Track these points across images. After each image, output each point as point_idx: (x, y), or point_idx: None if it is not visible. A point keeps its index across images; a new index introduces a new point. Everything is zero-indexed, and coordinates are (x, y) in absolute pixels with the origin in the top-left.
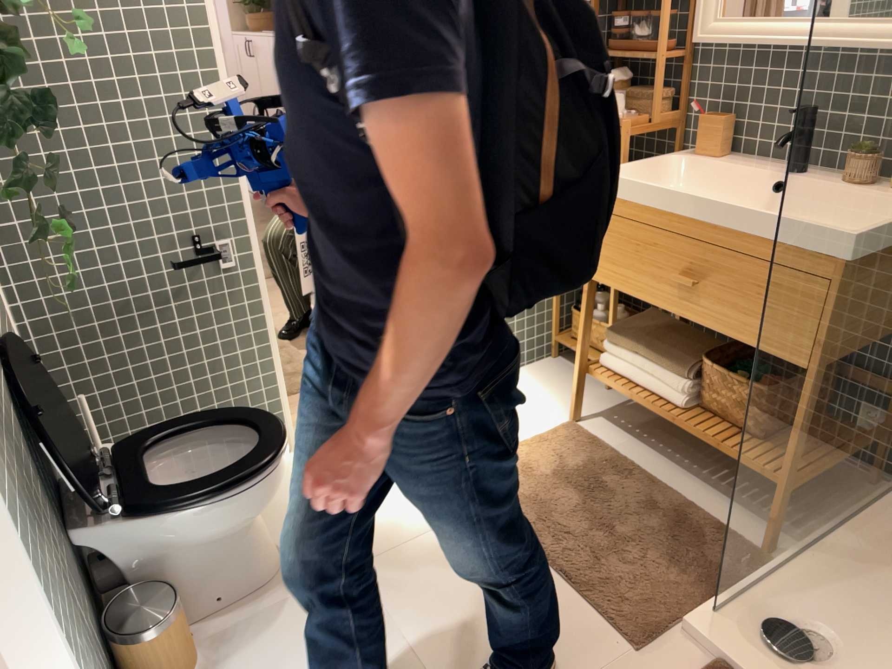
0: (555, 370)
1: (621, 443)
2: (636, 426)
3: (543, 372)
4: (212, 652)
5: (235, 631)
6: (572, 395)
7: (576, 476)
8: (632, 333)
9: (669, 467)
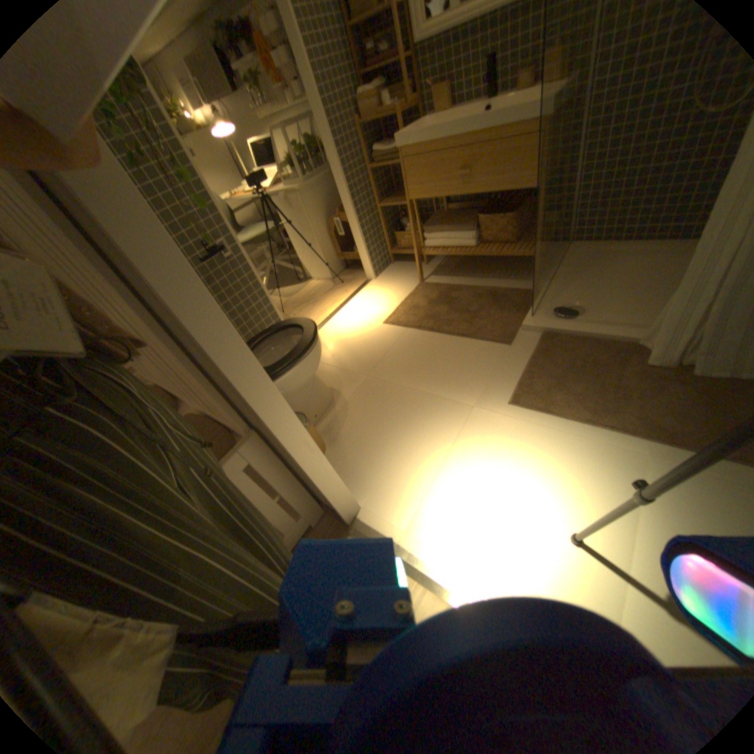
0: (397, 266)
1: (447, 279)
2: (449, 271)
3: (392, 269)
4: (323, 434)
5: (327, 422)
6: (411, 272)
7: (436, 299)
8: (434, 223)
9: (474, 279)
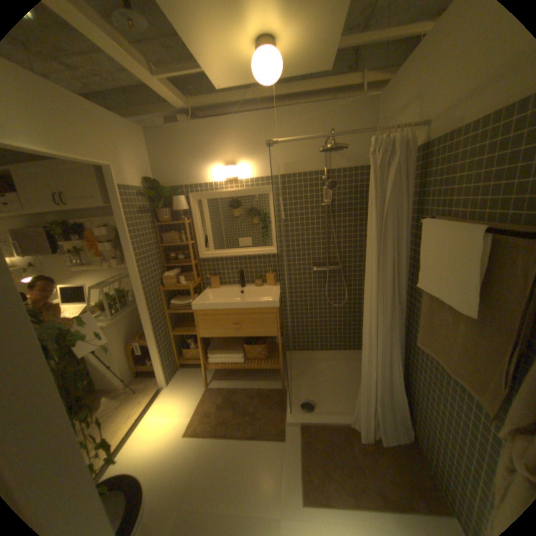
0: (182, 374)
1: (225, 384)
2: (224, 376)
3: (178, 377)
4: None
5: None
6: (196, 379)
7: (222, 404)
8: (213, 347)
9: (243, 382)
